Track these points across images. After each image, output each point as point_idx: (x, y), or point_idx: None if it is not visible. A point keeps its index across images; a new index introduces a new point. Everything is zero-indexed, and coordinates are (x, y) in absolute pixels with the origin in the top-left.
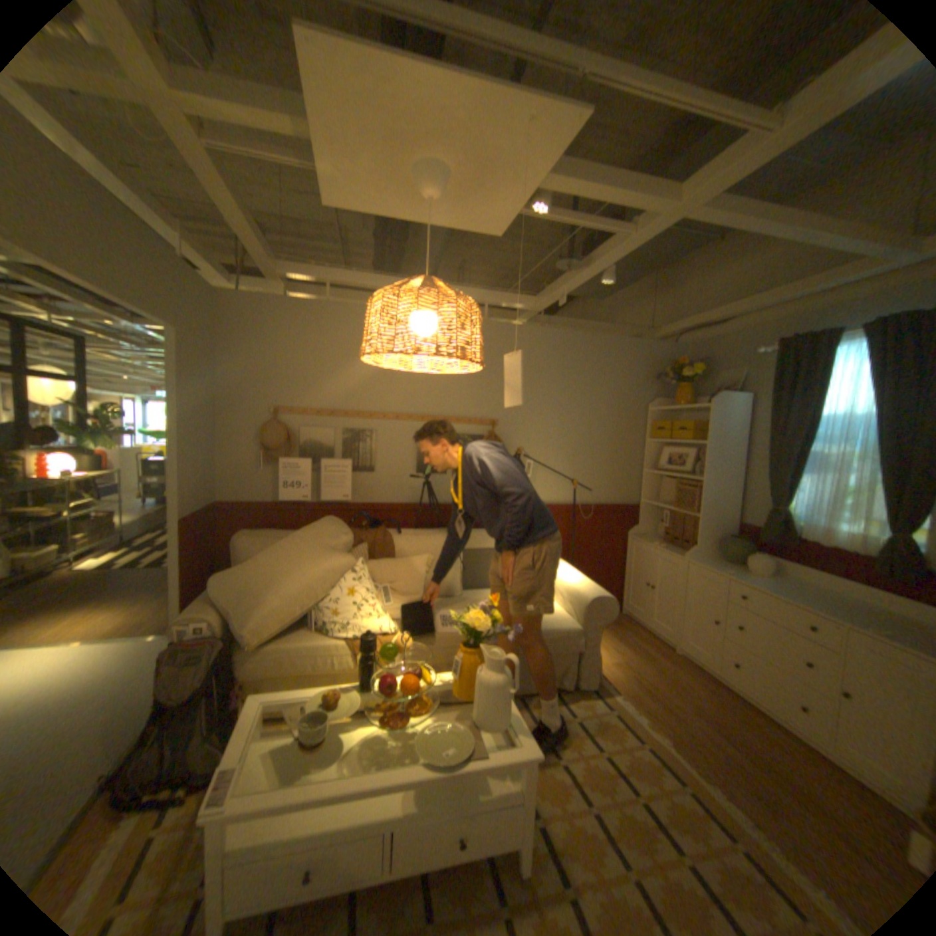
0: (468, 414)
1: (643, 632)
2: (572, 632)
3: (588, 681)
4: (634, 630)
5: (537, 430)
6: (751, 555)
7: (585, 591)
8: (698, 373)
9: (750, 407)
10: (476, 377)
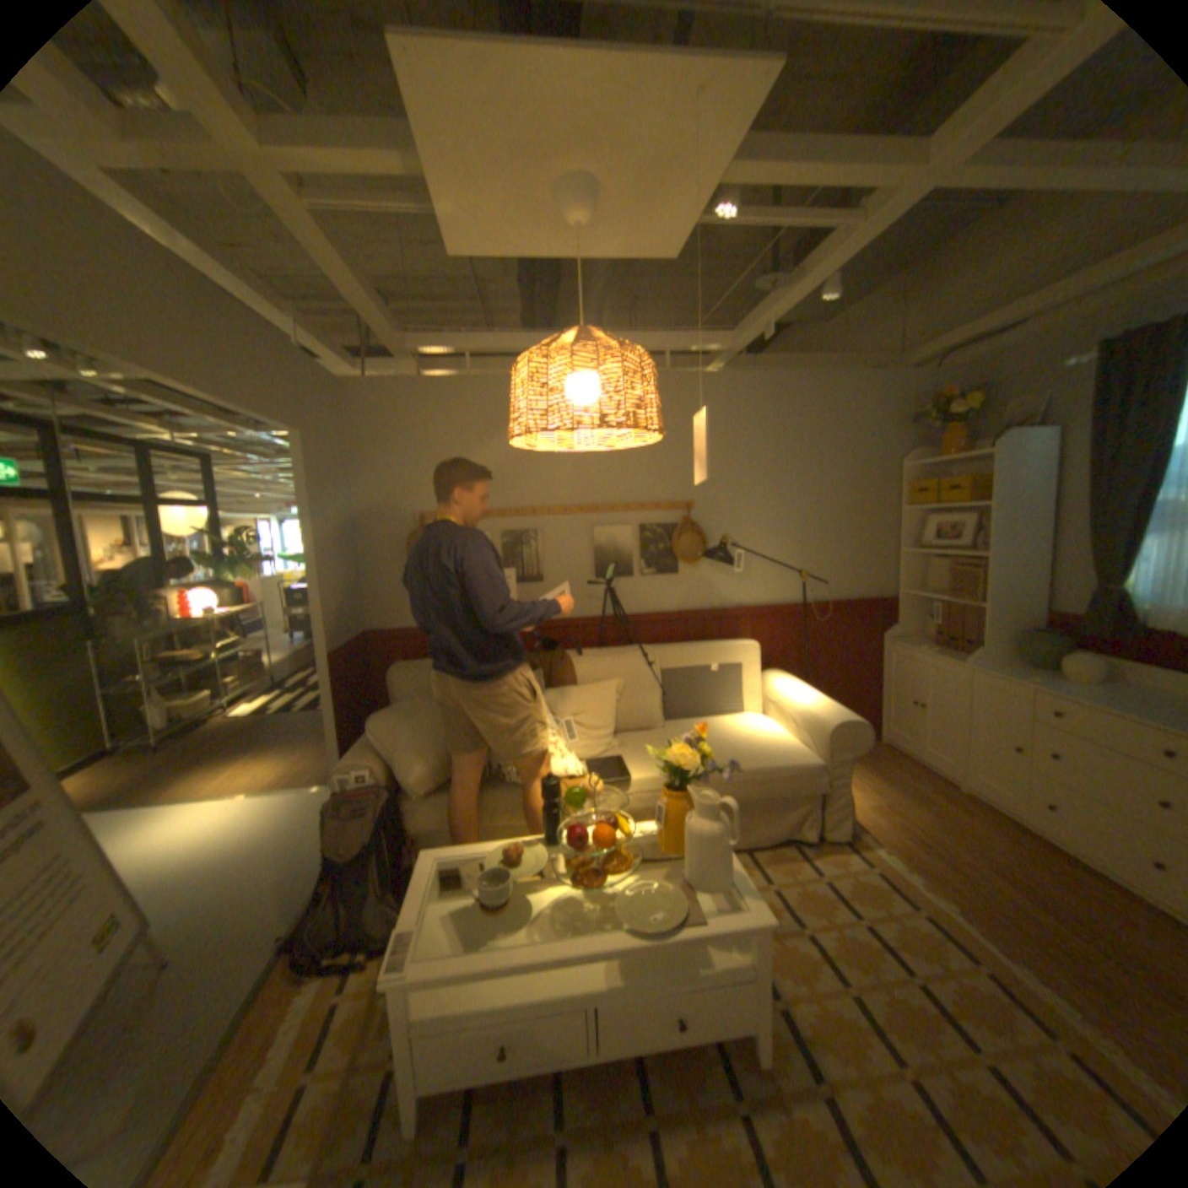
0: (654, 498)
1: (913, 765)
2: (810, 768)
3: (836, 830)
4: (900, 763)
5: (747, 510)
6: (1067, 655)
7: (826, 715)
8: (973, 407)
9: (1056, 446)
10: (661, 448)
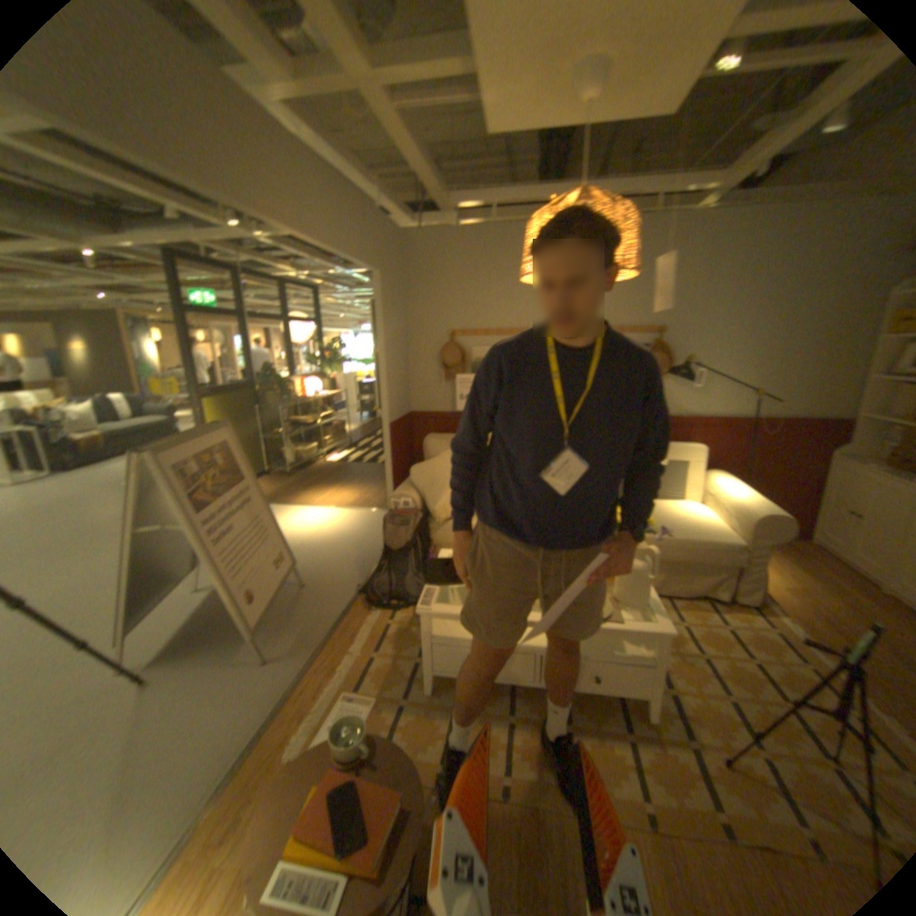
0: (631, 323)
1: (838, 565)
2: (732, 546)
3: (748, 597)
4: (825, 561)
5: (714, 335)
6: None
7: (755, 509)
8: None
9: None
10: (642, 281)
